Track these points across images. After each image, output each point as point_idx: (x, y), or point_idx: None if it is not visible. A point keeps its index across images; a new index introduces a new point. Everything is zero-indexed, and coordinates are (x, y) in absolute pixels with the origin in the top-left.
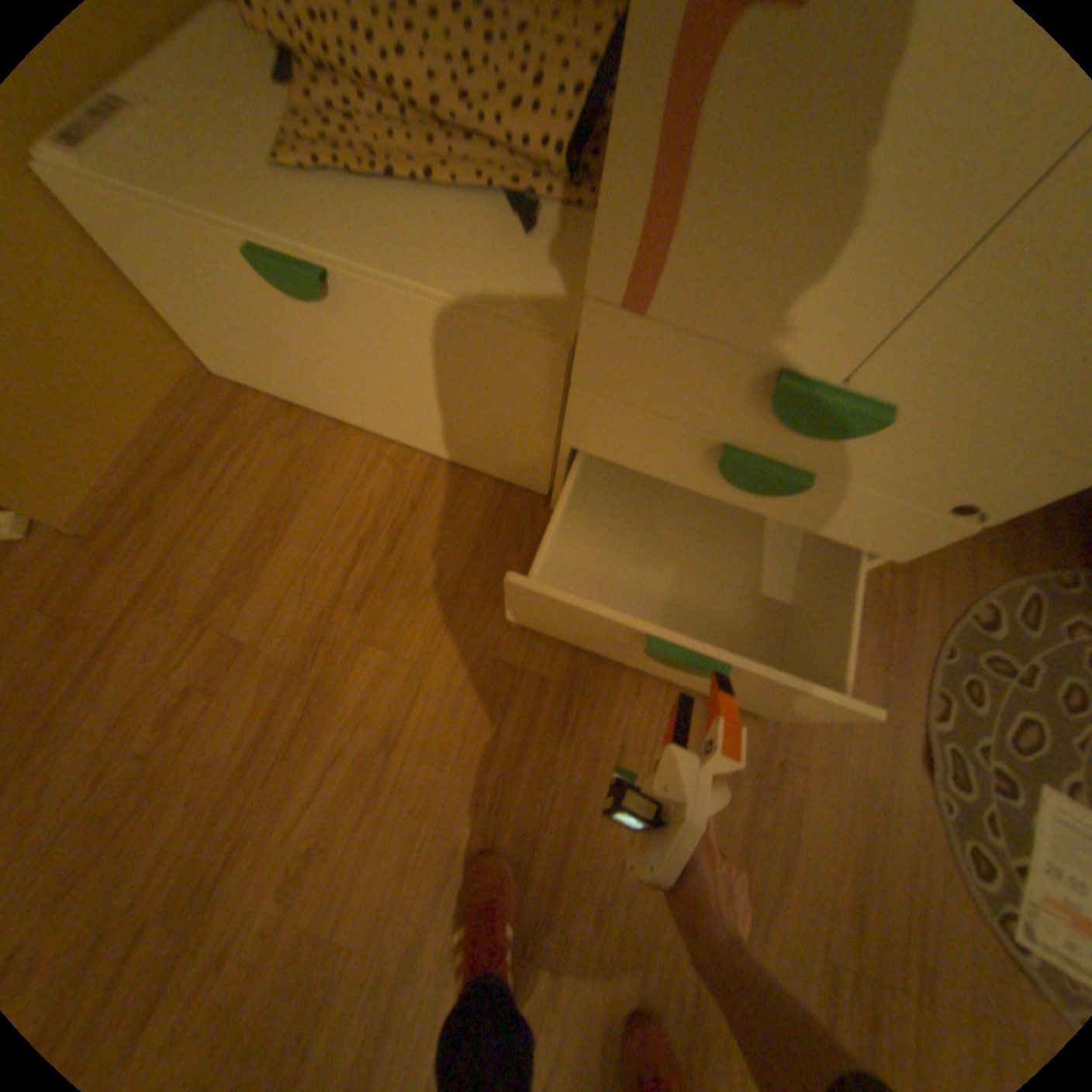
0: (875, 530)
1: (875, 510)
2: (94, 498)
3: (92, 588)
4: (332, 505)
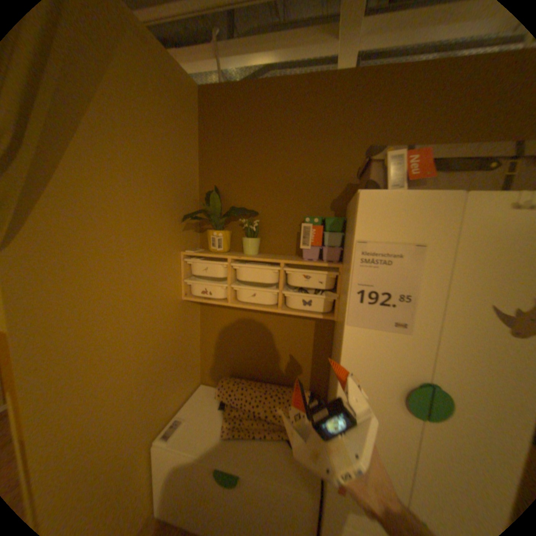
0: None
1: None
2: None
3: None
4: None
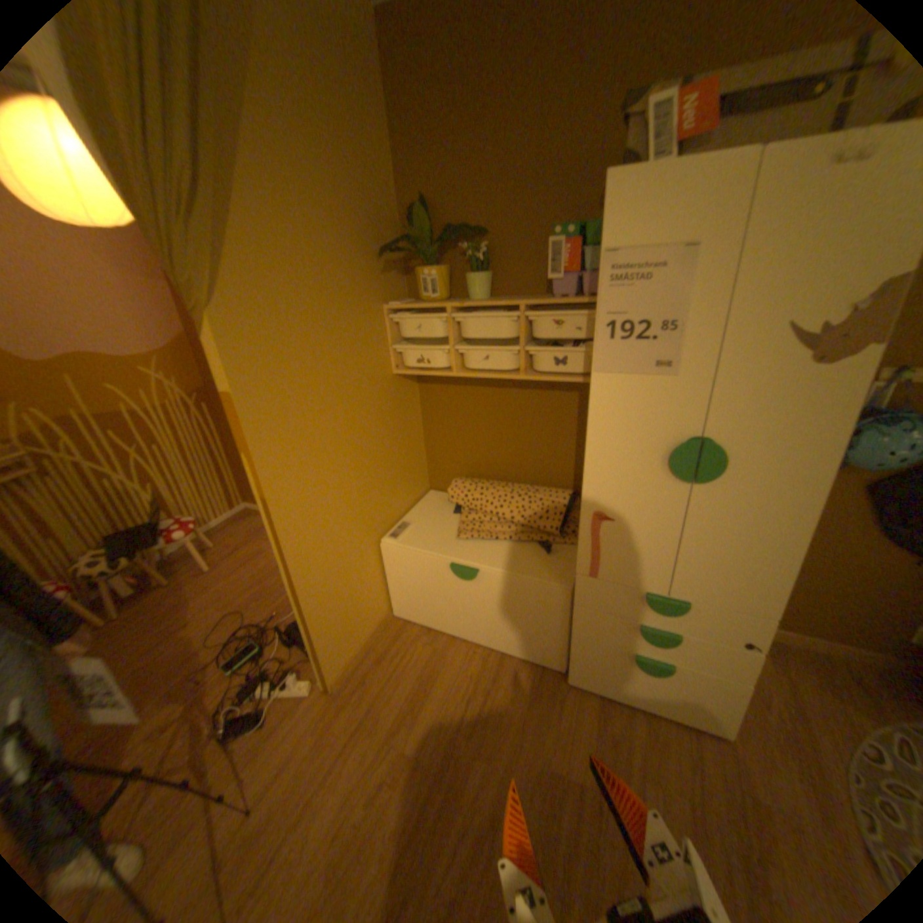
0: (726, 665)
1: (717, 652)
2: (344, 674)
3: (335, 723)
4: (452, 679)
